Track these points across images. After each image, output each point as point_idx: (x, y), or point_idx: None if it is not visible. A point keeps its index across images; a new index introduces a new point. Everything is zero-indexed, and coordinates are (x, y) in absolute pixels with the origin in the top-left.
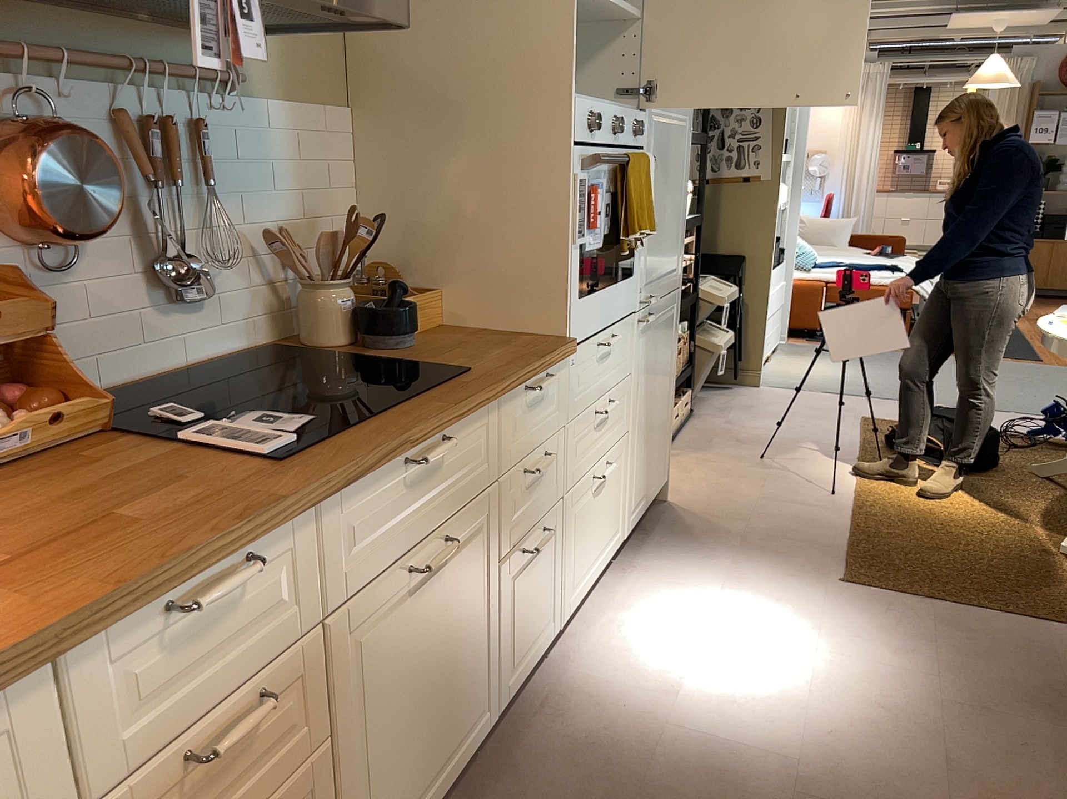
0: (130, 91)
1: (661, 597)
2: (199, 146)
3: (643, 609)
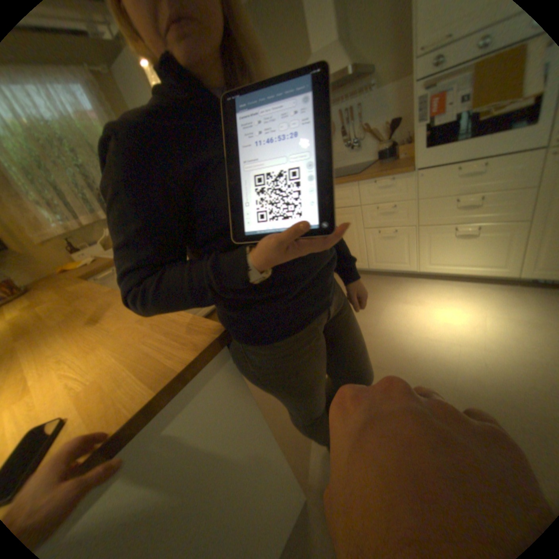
0: (342, 102)
1: (488, 301)
2: (361, 108)
3: (470, 296)
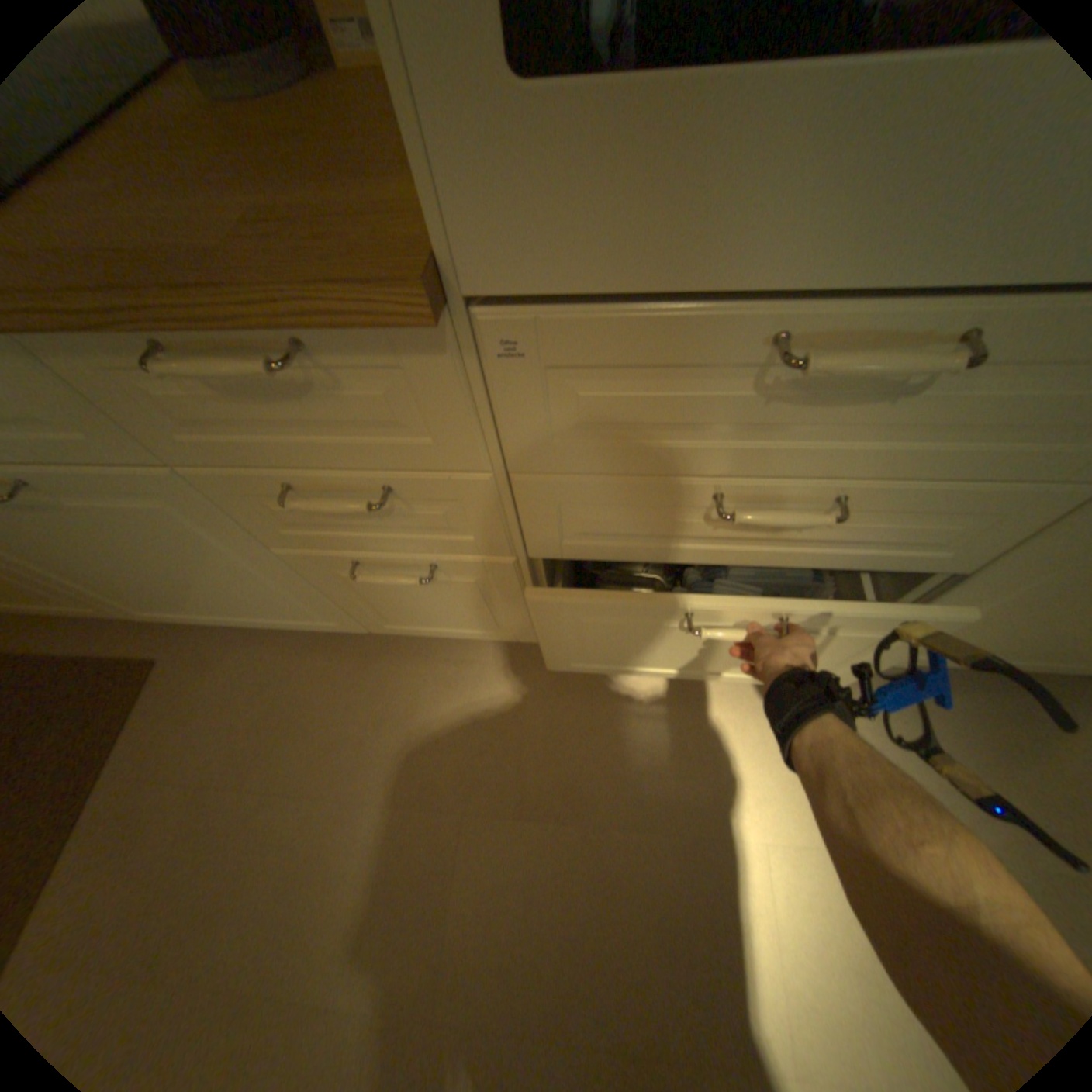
0: None
1: (756, 751)
2: None
3: (704, 732)
